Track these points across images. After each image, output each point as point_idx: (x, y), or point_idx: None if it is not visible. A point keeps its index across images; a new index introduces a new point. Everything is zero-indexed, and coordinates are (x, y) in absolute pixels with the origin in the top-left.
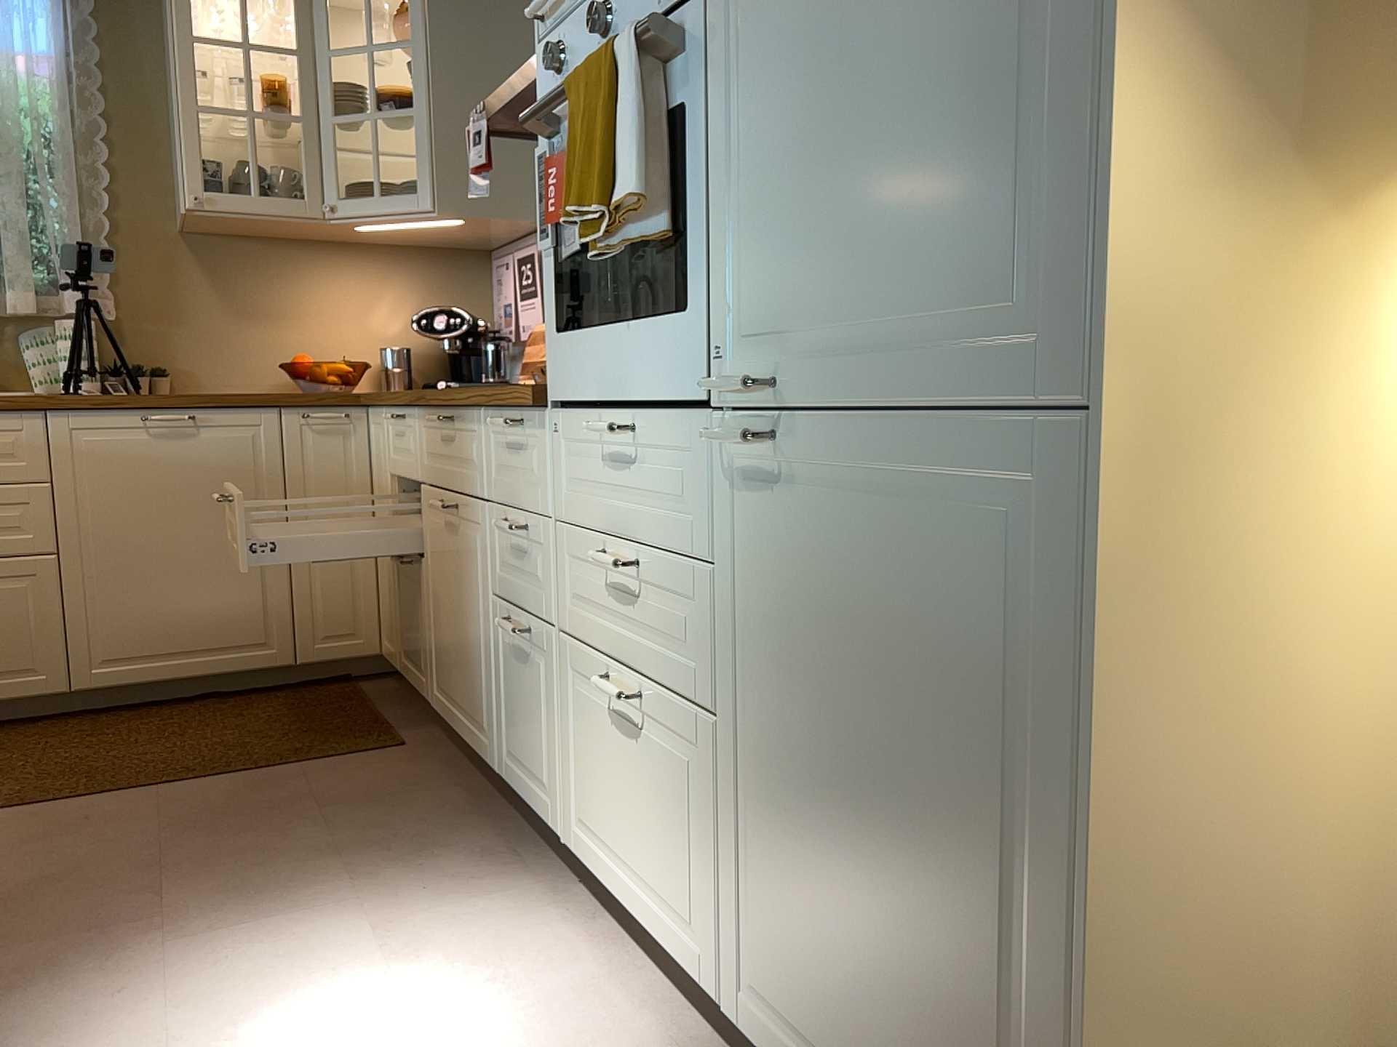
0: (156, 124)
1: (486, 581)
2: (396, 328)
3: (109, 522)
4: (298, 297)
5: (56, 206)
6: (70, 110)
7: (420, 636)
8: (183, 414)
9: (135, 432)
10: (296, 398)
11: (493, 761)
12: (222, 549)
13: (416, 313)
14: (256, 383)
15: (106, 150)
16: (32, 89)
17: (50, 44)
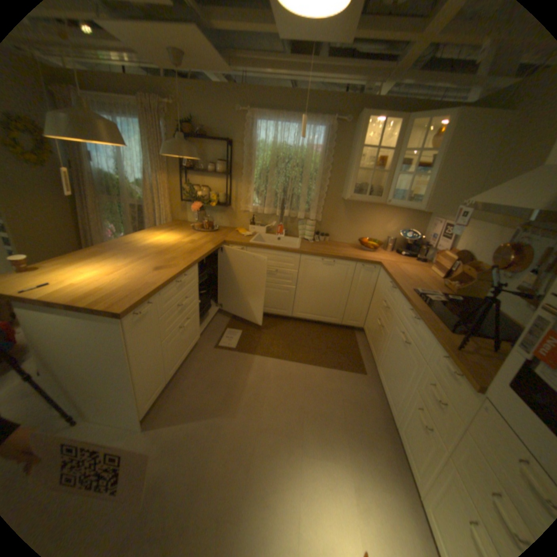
0: (344, 165)
1: (415, 382)
2: (394, 230)
3: (308, 282)
4: (368, 218)
5: (314, 190)
6: (323, 162)
7: (379, 347)
8: (332, 260)
9: (319, 262)
10: (362, 261)
11: (397, 423)
12: (332, 294)
13: (401, 227)
14: (350, 240)
15: (329, 174)
16: (315, 157)
17: (323, 143)
